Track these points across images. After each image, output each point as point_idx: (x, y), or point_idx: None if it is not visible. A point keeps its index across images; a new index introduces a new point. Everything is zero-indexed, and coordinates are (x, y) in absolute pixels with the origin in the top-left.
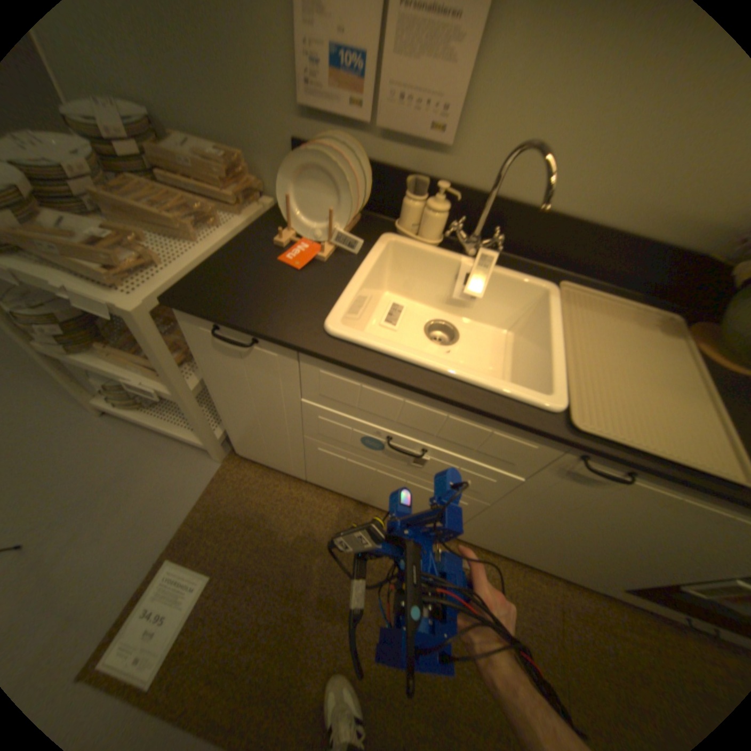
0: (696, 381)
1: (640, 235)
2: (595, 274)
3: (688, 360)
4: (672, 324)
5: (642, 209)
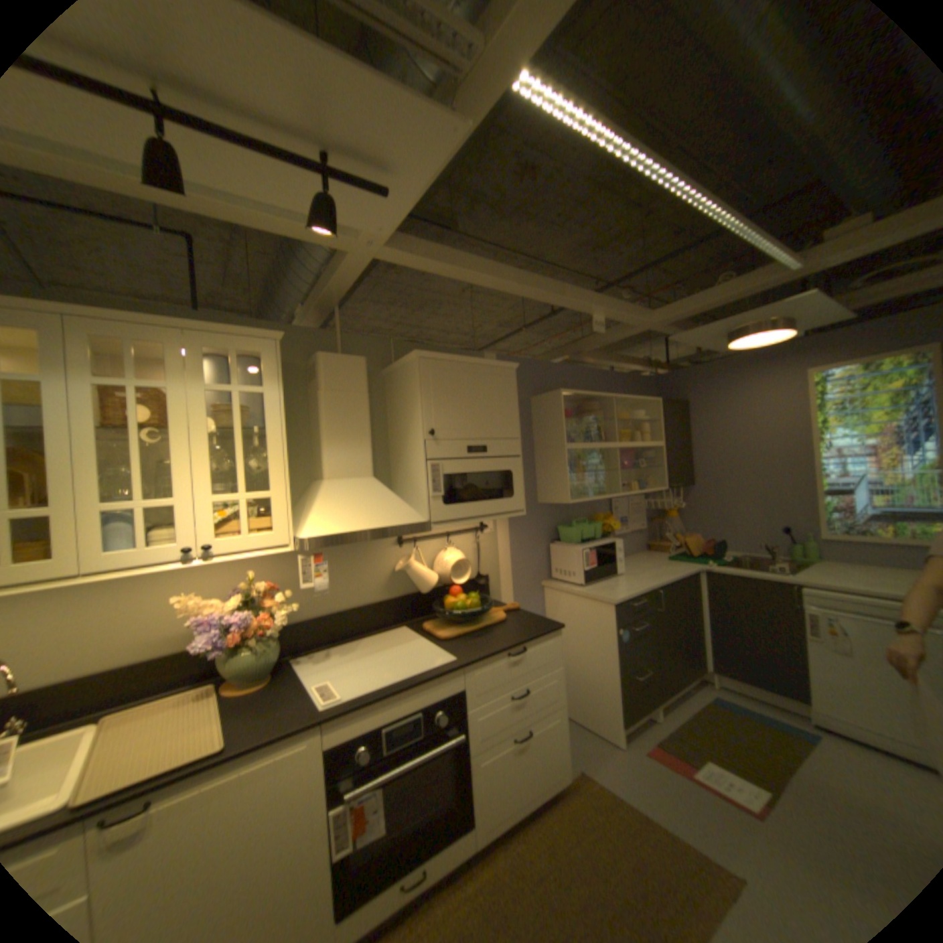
0: (206, 719)
1: (148, 662)
2: (138, 699)
3: (205, 710)
4: (204, 695)
5: (136, 650)
